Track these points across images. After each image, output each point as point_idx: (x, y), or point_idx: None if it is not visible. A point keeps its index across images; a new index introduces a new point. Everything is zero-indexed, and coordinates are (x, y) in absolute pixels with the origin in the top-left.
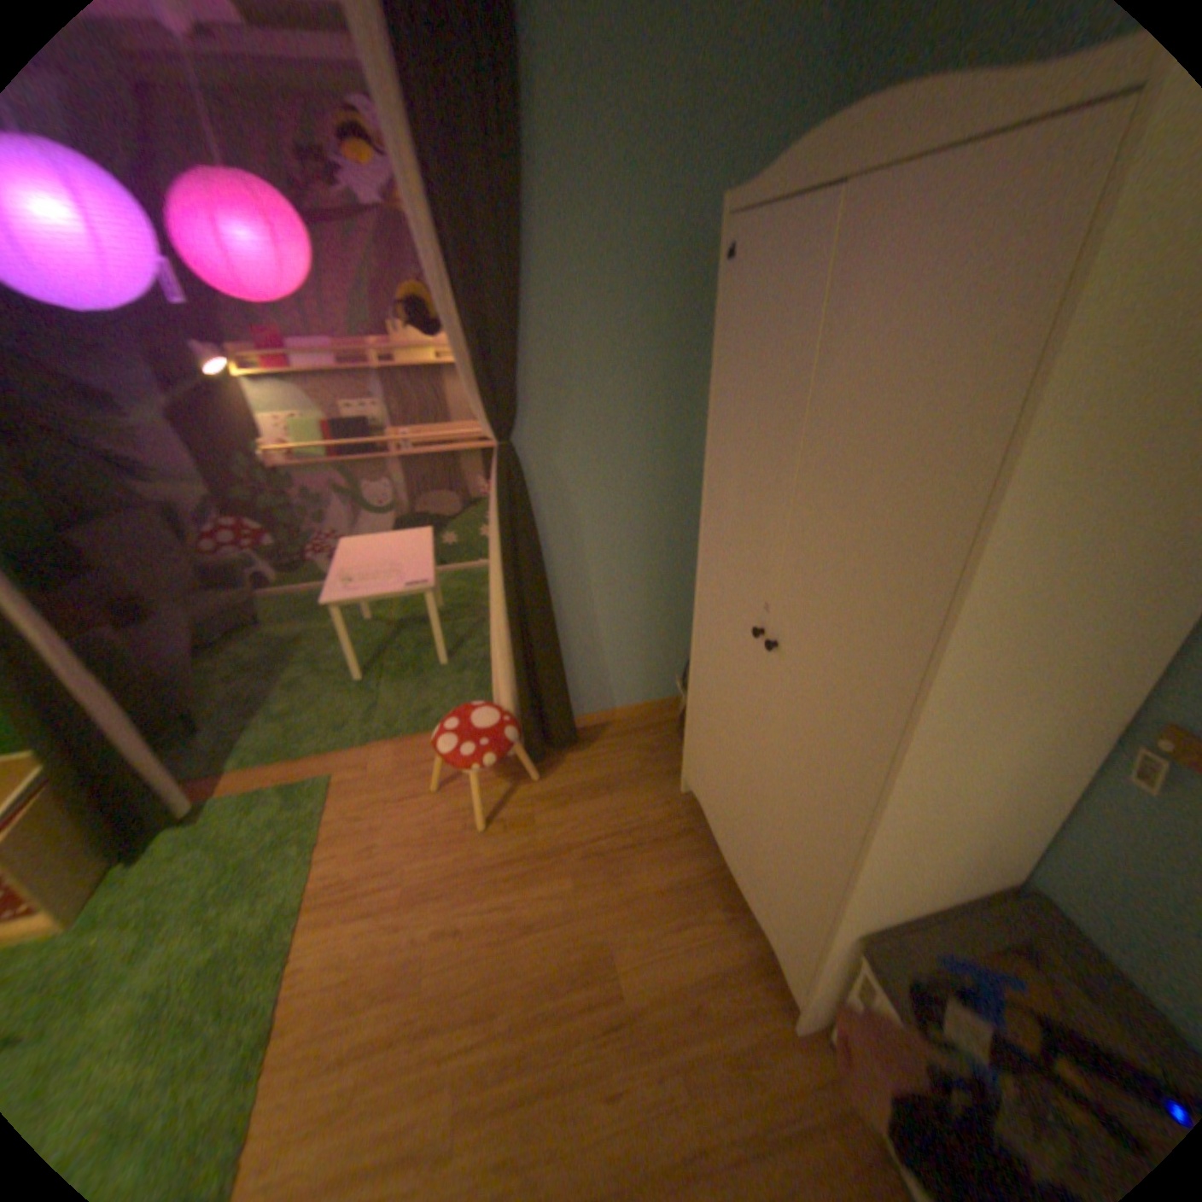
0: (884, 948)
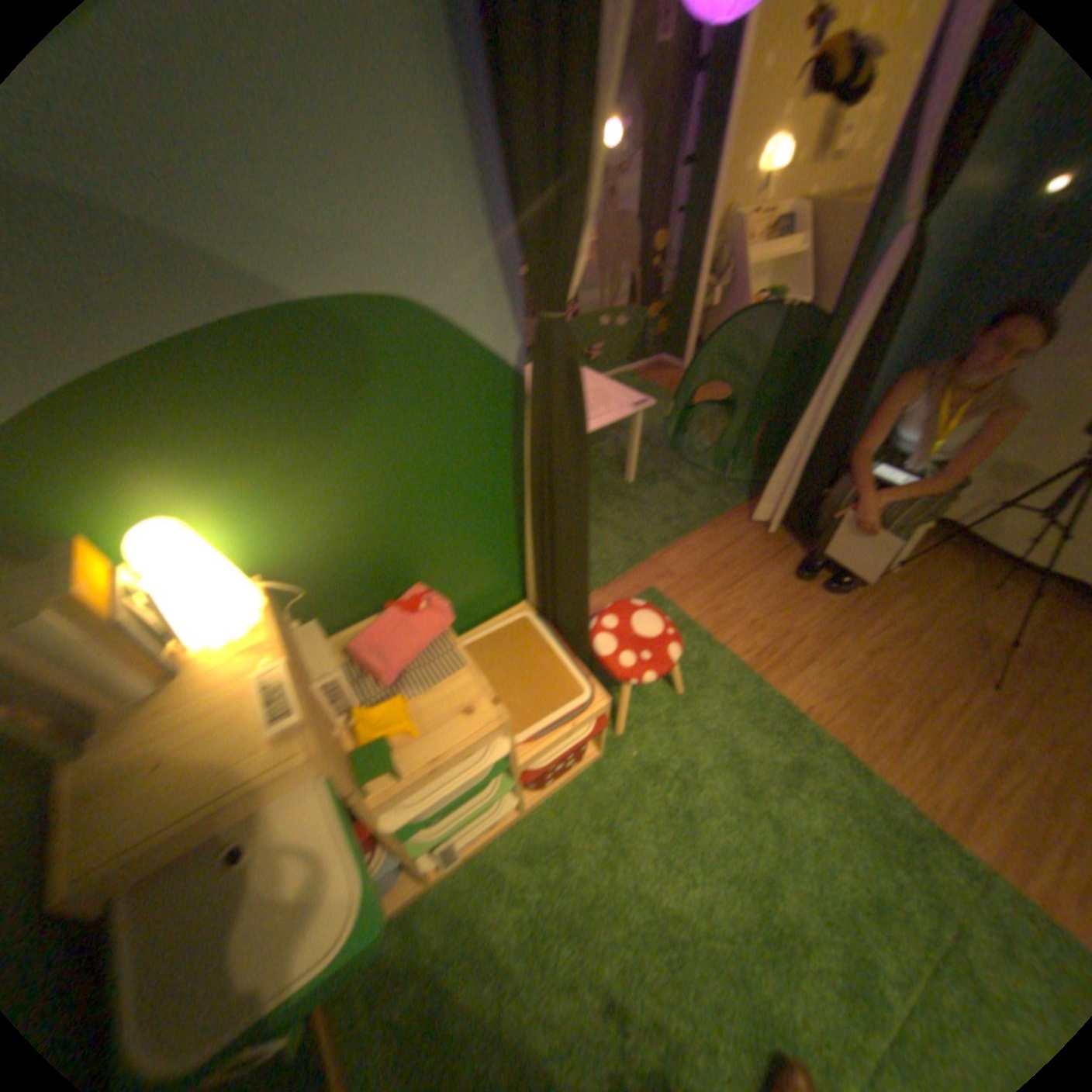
0: None
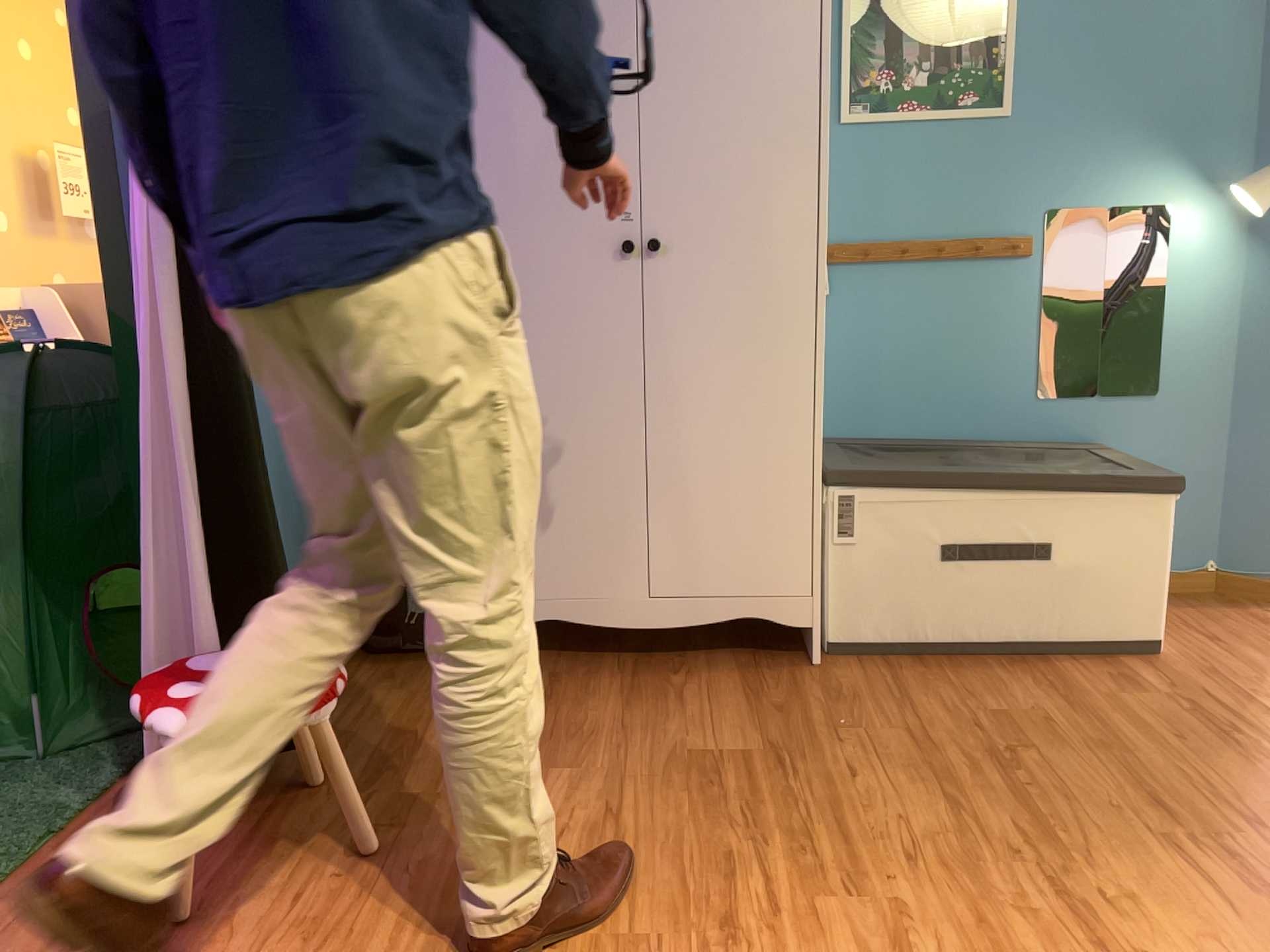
0: (828, 465)
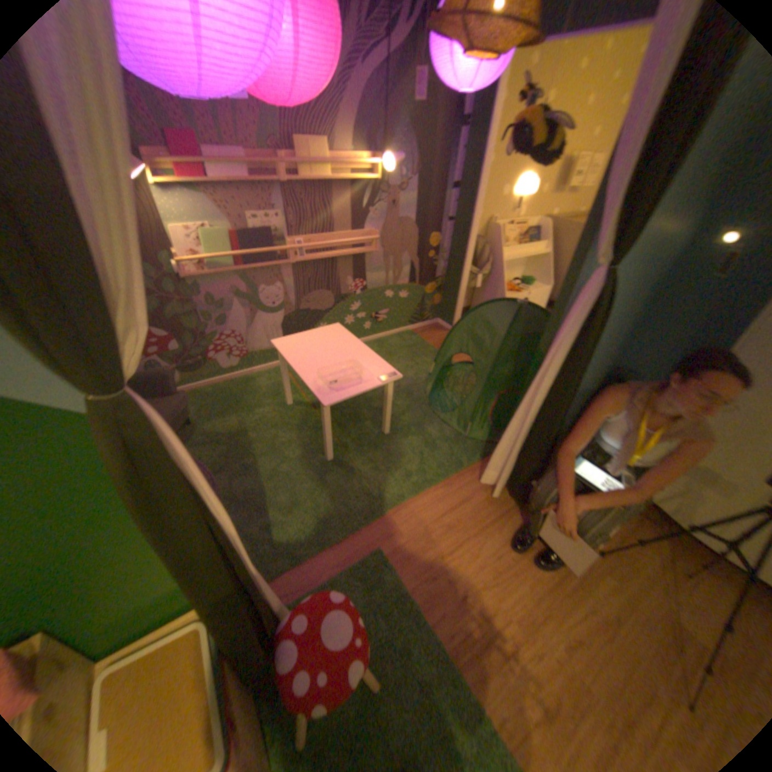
0: None
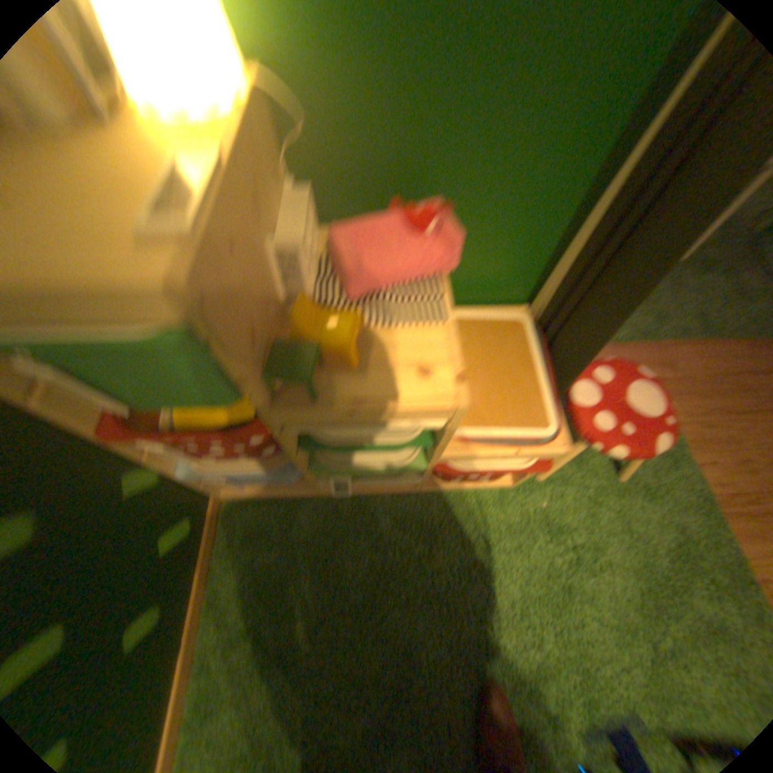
0: None
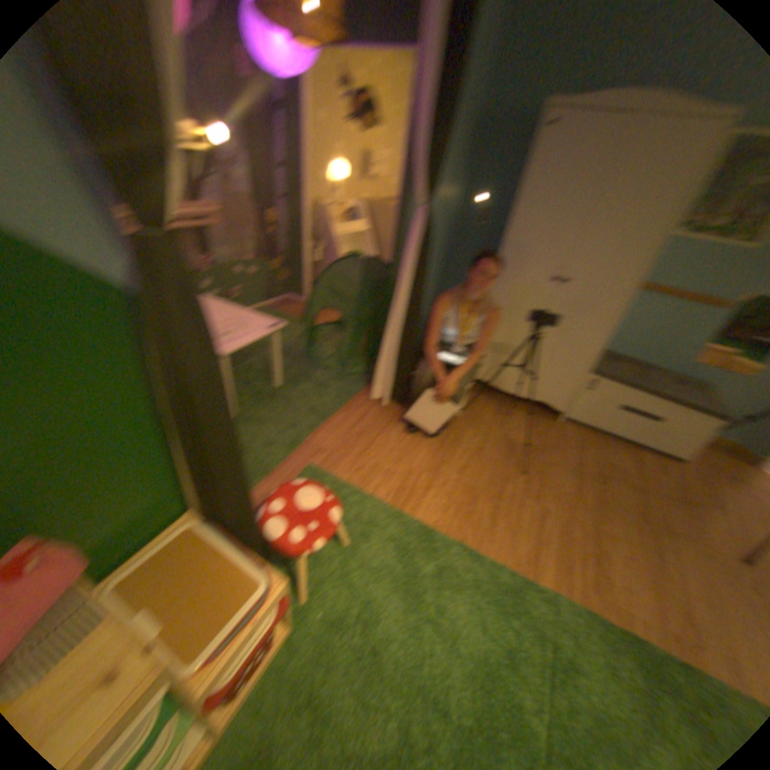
0: (593, 368)
